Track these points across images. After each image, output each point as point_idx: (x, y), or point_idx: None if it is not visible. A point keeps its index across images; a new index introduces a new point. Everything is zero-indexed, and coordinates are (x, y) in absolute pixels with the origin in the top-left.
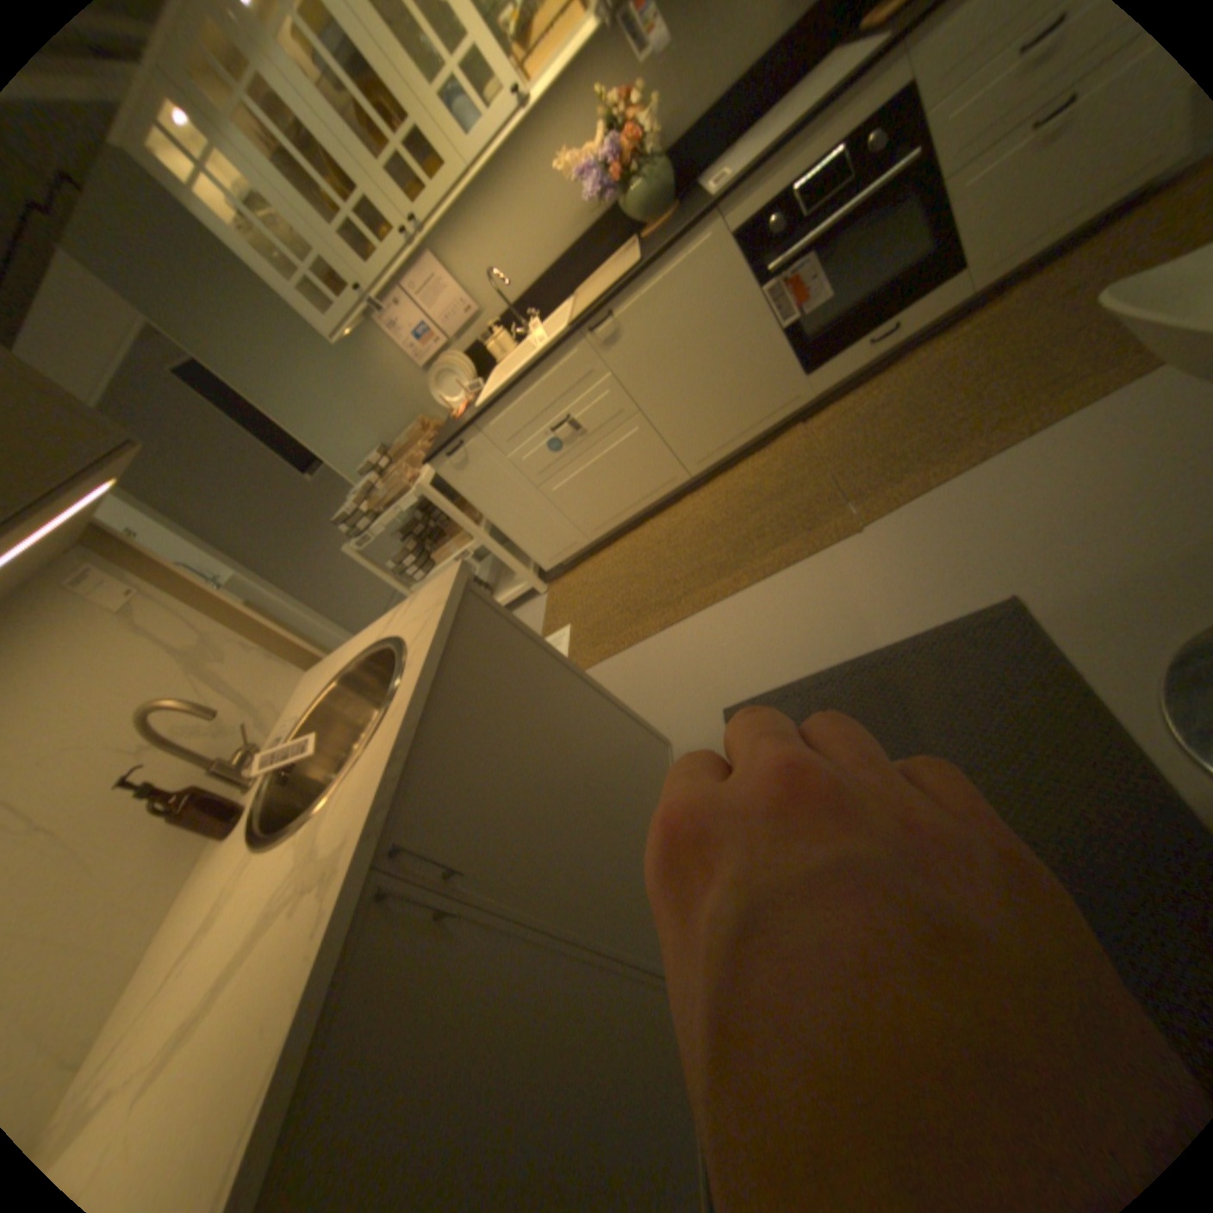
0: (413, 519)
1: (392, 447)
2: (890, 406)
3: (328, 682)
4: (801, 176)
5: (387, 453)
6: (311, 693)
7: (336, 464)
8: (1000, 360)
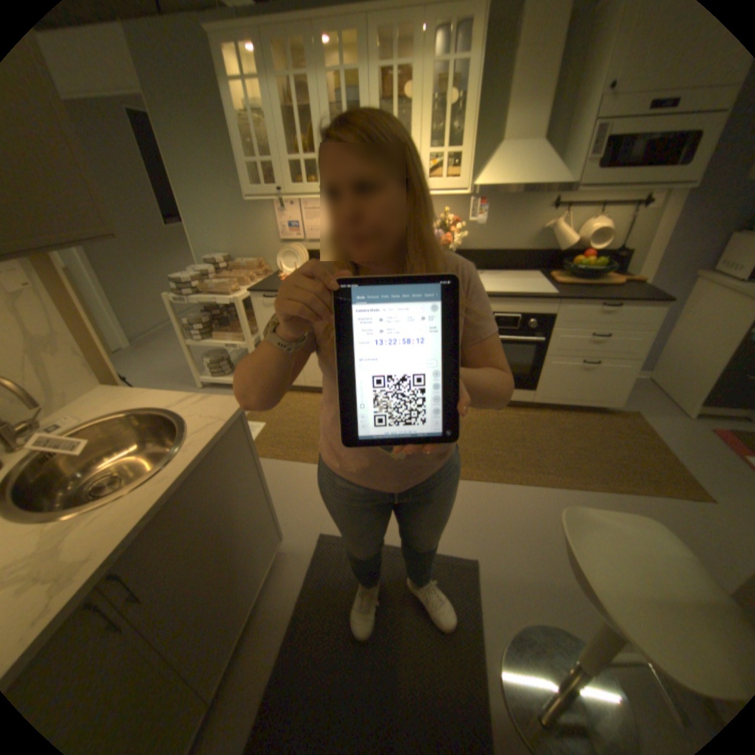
0: (216, 306)
1: (232, 260)
2: (476, 426)
3: (116, 412)
4: (499, 312)
5: (227, 262)
6: (99, 411)
7: (192, 244)
8: (526, 440)
